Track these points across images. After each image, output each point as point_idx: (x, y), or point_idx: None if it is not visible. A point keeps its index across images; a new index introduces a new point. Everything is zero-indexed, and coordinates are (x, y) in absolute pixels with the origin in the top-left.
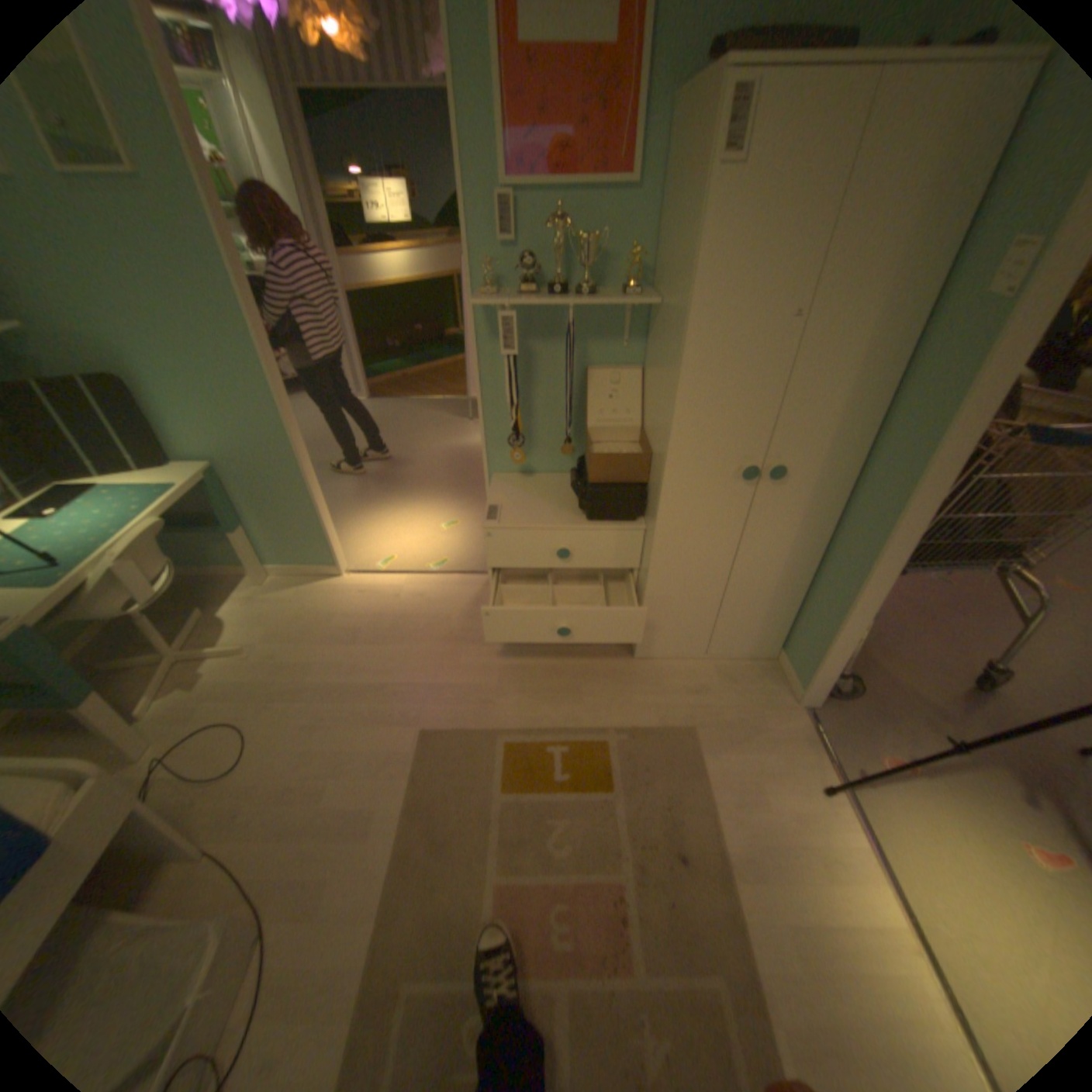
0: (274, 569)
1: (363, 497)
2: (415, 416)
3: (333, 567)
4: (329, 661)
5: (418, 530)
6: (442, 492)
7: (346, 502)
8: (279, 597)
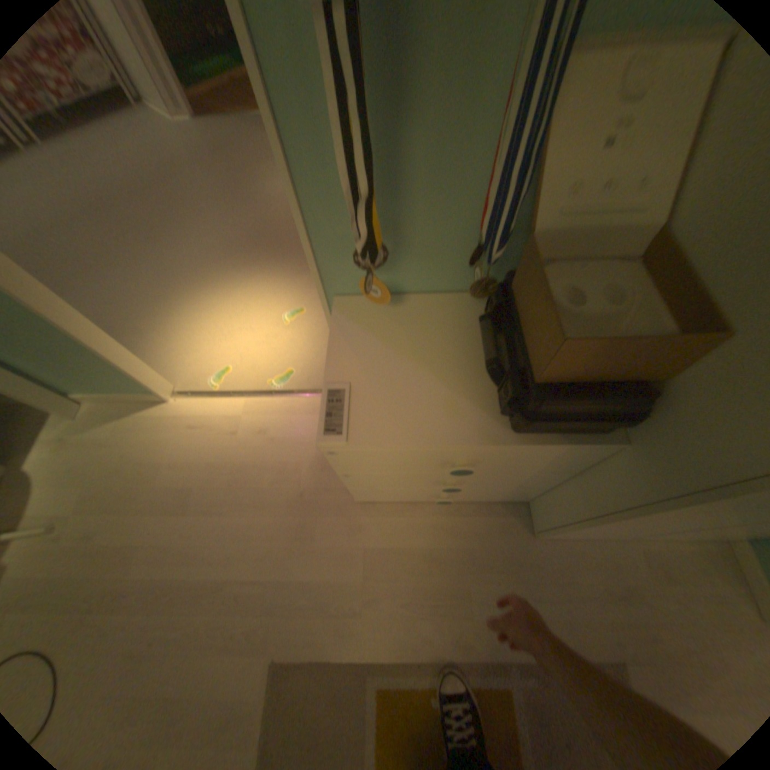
0: (81, 396)
1: (189, 269)
2: (246, 138)
3: (151, 394)
4: (154, 541)
5: (255, 321)
6: (282, 259)
7: (169, 279)
8: (93, 436)
